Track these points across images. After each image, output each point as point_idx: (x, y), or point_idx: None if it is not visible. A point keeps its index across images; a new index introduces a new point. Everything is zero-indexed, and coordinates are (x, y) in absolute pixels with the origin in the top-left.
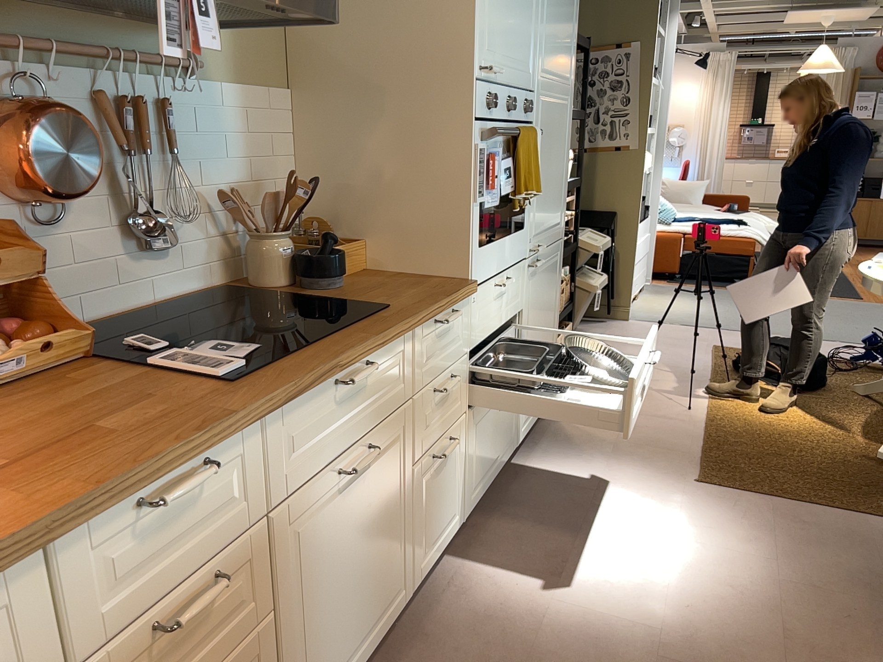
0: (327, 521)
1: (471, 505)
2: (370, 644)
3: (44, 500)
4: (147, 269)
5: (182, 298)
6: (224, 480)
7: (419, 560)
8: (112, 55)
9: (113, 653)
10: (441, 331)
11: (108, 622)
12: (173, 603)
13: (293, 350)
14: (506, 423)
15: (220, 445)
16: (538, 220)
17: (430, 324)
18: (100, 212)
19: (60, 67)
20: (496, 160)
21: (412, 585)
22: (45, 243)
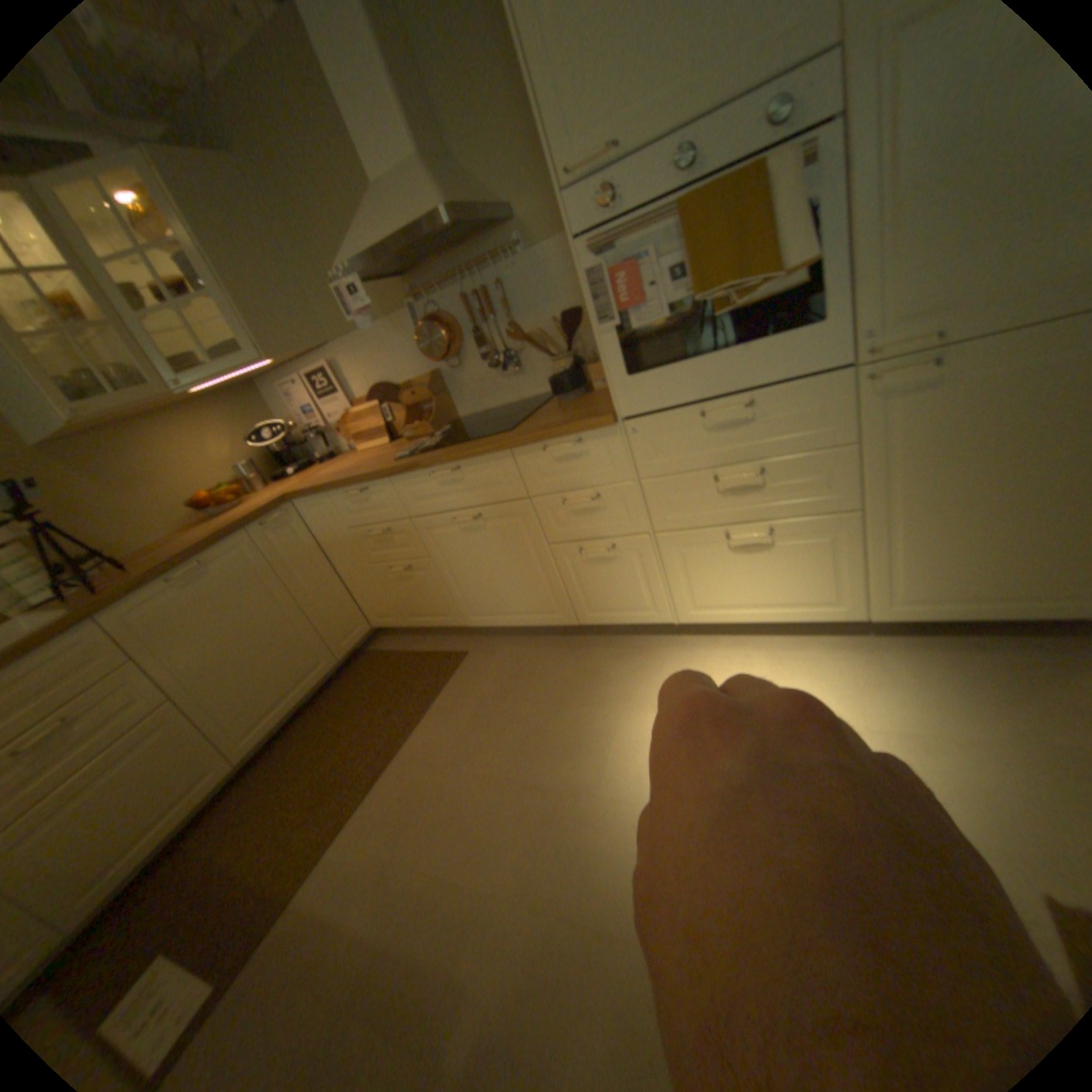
0: (455, 537)
1: (690, 617)
2: (527, 620)
3: (325, 481)
4: (511, 381)
5: (537, 397)
6: (380, 495)
7: (584, 609)
8: (458, 270)
9: (360, 530)
10: (562, 455)
11: (354, 521)
12: (375, 527)
13: (432, 450)
14: (802, 578)
15: (366, 482)
16: (921, 288)
17: (537, 448)
18: (479, 355)
19: (445, 287)
20: (643, 261)
21: (577, 619)
22: (459, 374)
